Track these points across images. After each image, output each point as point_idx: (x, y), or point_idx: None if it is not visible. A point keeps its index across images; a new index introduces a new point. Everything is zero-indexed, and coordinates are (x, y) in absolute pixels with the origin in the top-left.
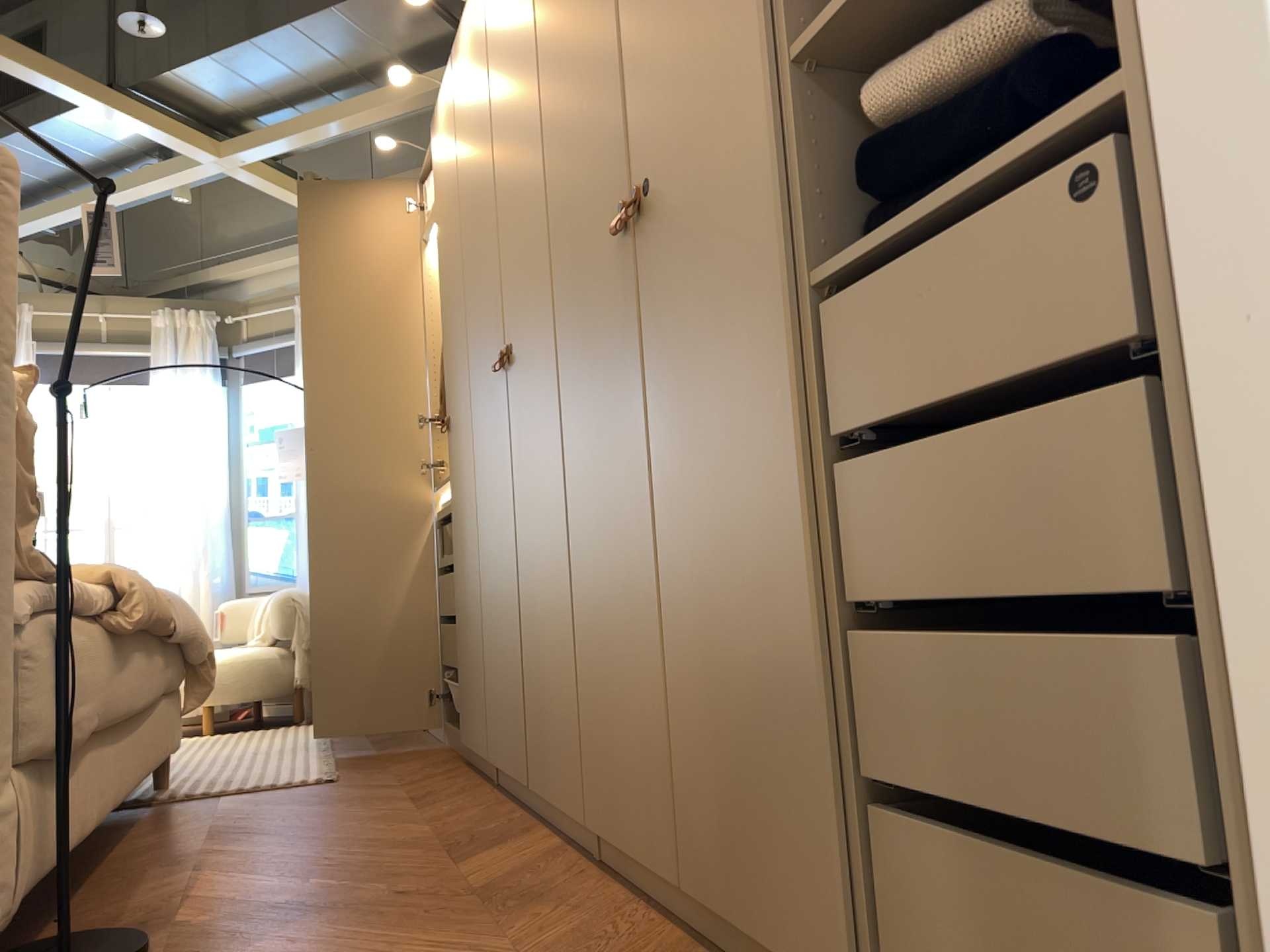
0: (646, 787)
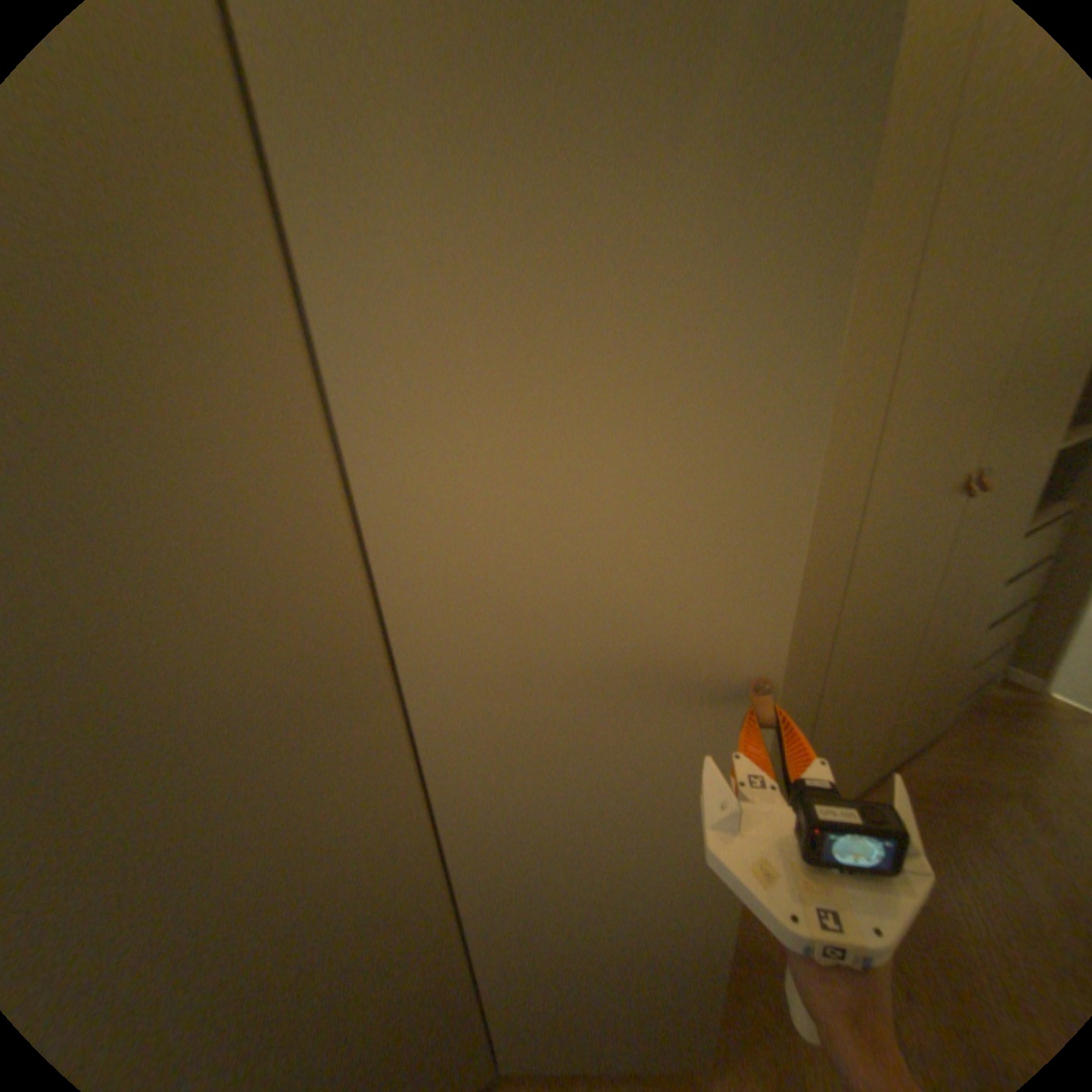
0: (864, 778)
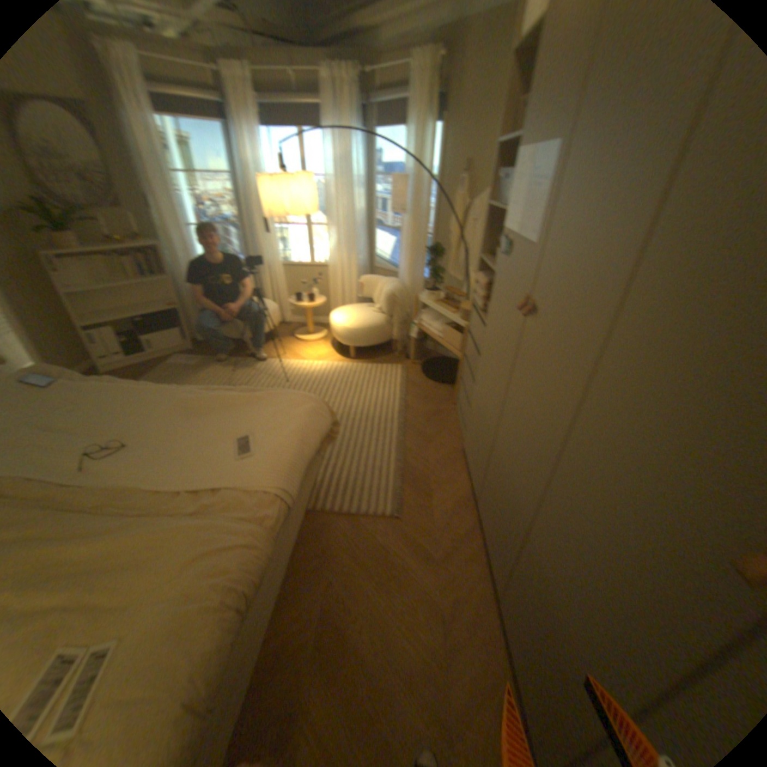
0: None
